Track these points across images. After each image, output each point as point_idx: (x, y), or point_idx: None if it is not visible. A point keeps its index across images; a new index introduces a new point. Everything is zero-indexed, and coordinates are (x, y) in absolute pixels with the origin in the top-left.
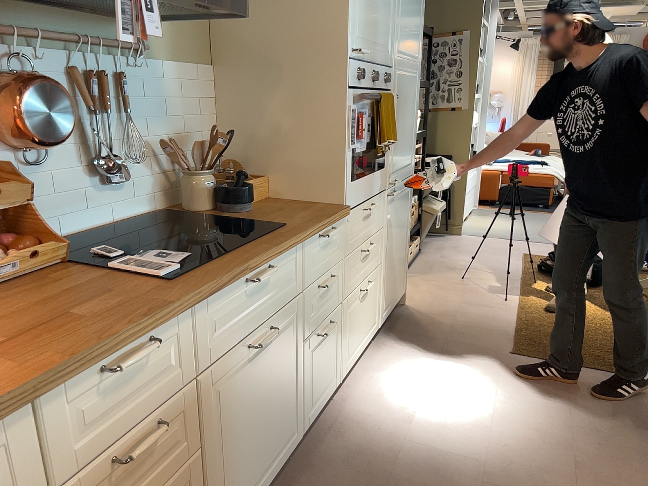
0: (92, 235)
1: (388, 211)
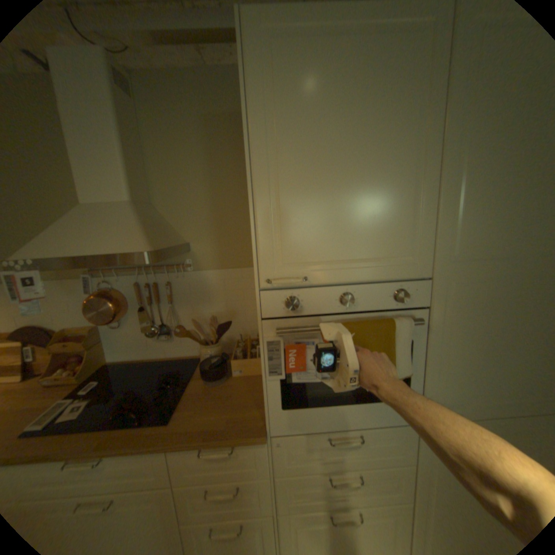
0: (150, 363)
1: (427, 450)
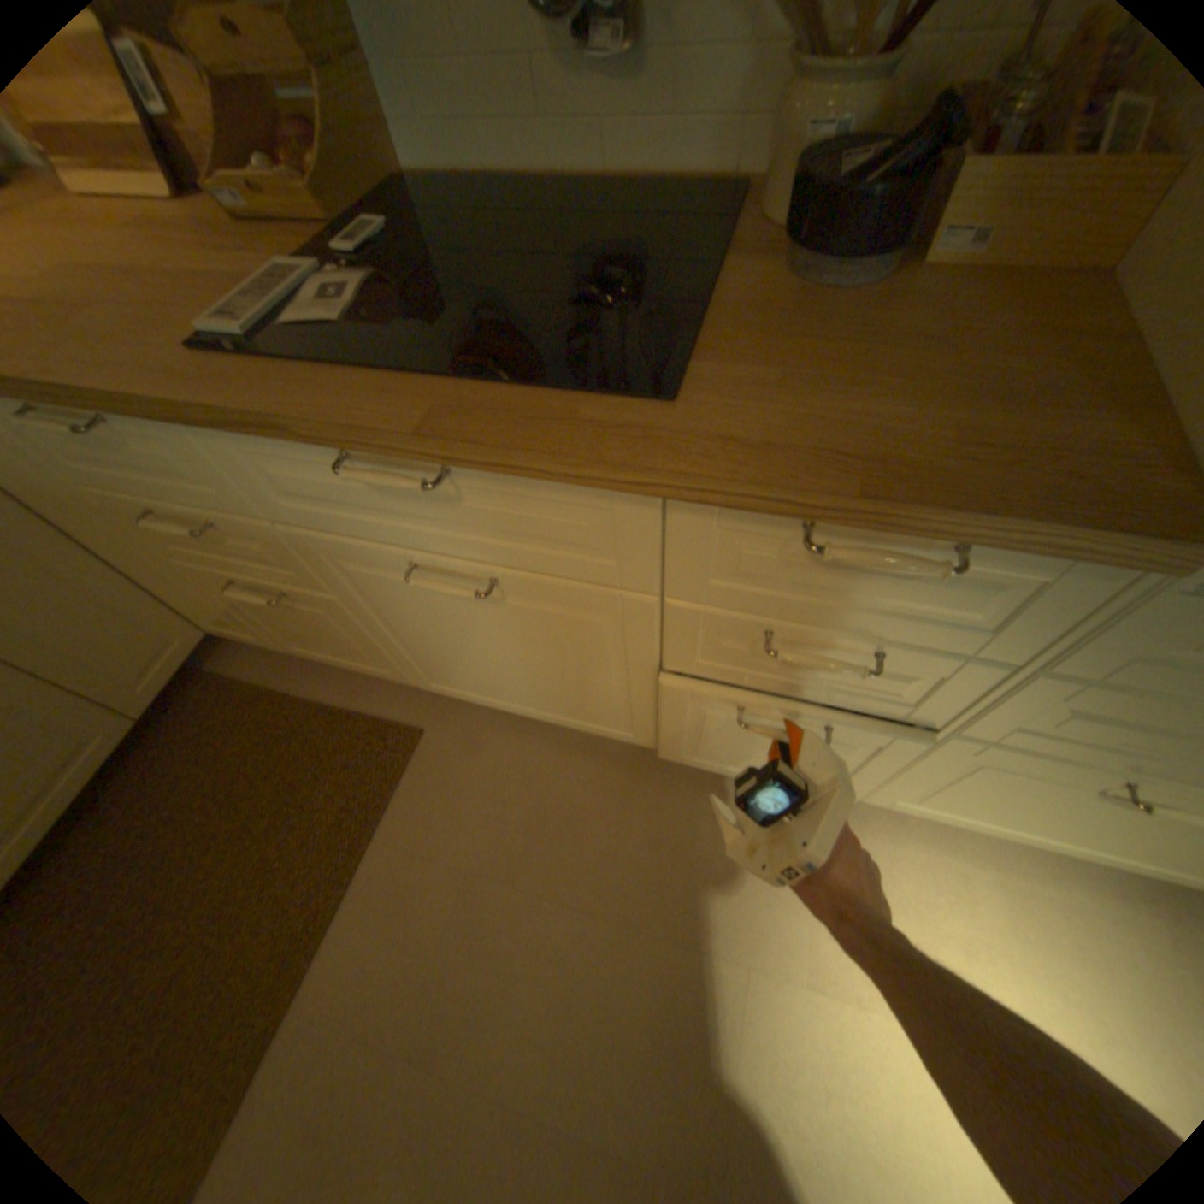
0: (549, 188)
1: None
